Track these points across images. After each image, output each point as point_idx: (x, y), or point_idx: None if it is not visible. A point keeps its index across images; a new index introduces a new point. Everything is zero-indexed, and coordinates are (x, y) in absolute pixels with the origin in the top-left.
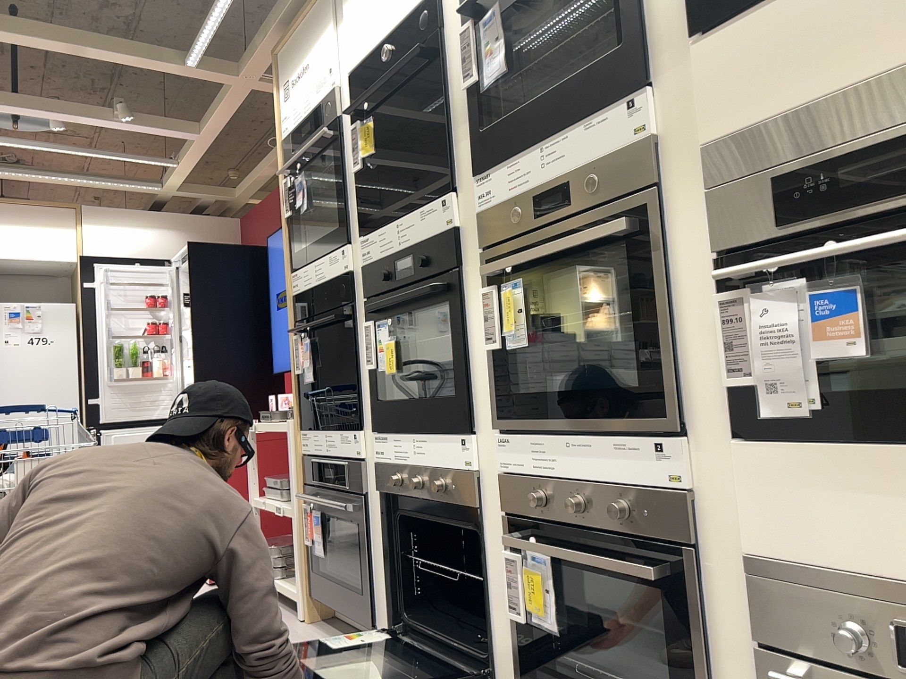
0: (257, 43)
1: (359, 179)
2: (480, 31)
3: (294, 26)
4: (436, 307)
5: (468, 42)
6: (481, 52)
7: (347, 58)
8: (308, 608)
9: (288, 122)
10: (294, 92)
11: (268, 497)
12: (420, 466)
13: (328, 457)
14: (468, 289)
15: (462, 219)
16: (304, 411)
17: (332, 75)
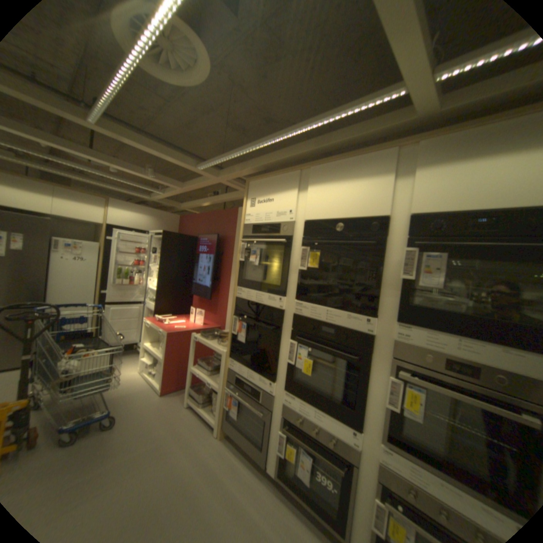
0: (235, 169)
1: (300, 273)
2: (426, 258)
3: (268, 176)
4: (344, 360)
5: (413, 258)
6: (423, 268)
7: (306, 212)
8: (219, 435)
9: (251, 218)
10: (258, 206)
11: (198, 371)
12: (318, 426)
13: (248, 382)
14: (375, 368)
15: (379, 334)
16: (232, 350)
17: (291, 214)
